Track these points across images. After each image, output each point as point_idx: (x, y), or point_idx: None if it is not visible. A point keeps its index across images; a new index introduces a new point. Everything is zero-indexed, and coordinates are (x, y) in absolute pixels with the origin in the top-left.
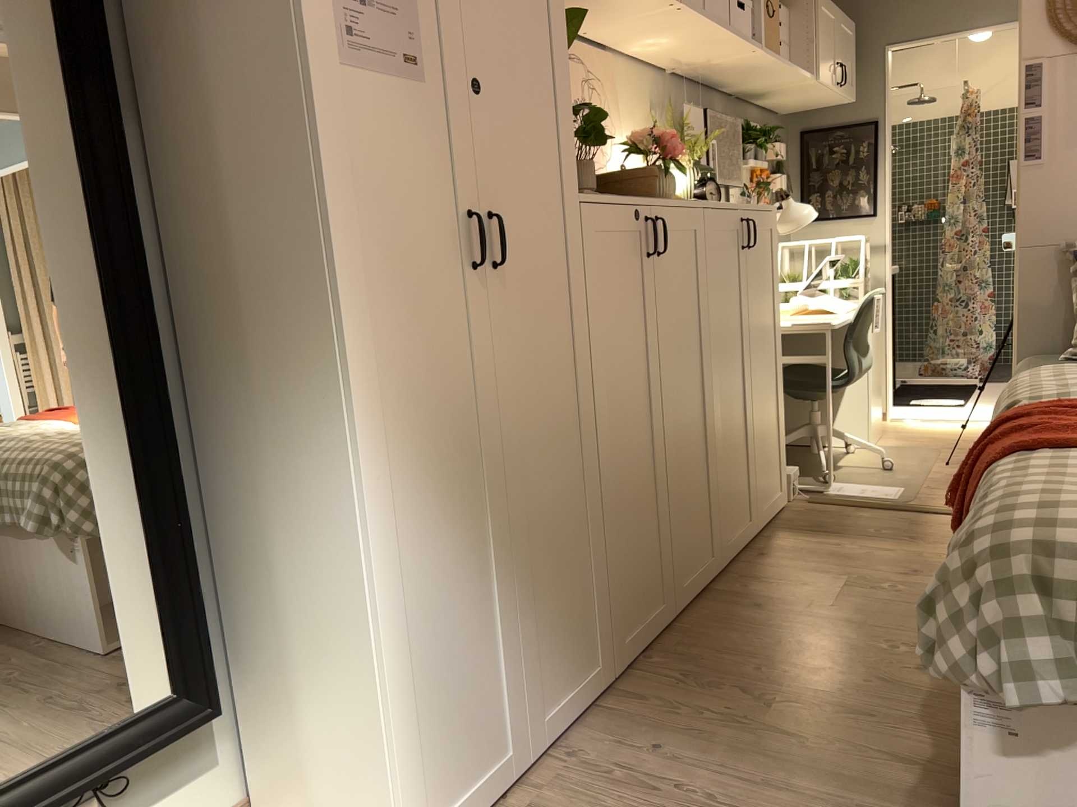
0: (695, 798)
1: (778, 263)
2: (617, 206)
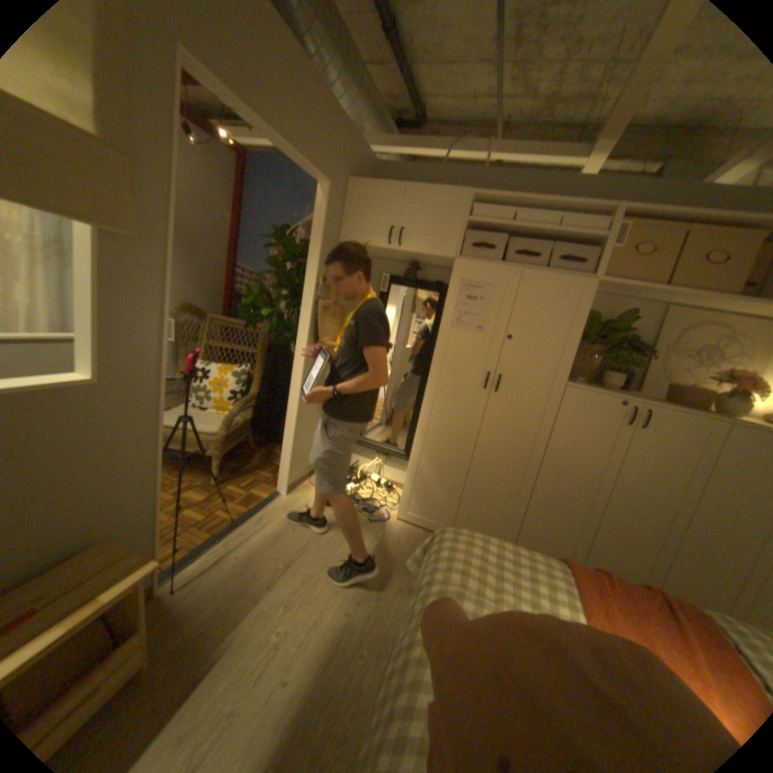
0: None
1: None
2: (604, 395)
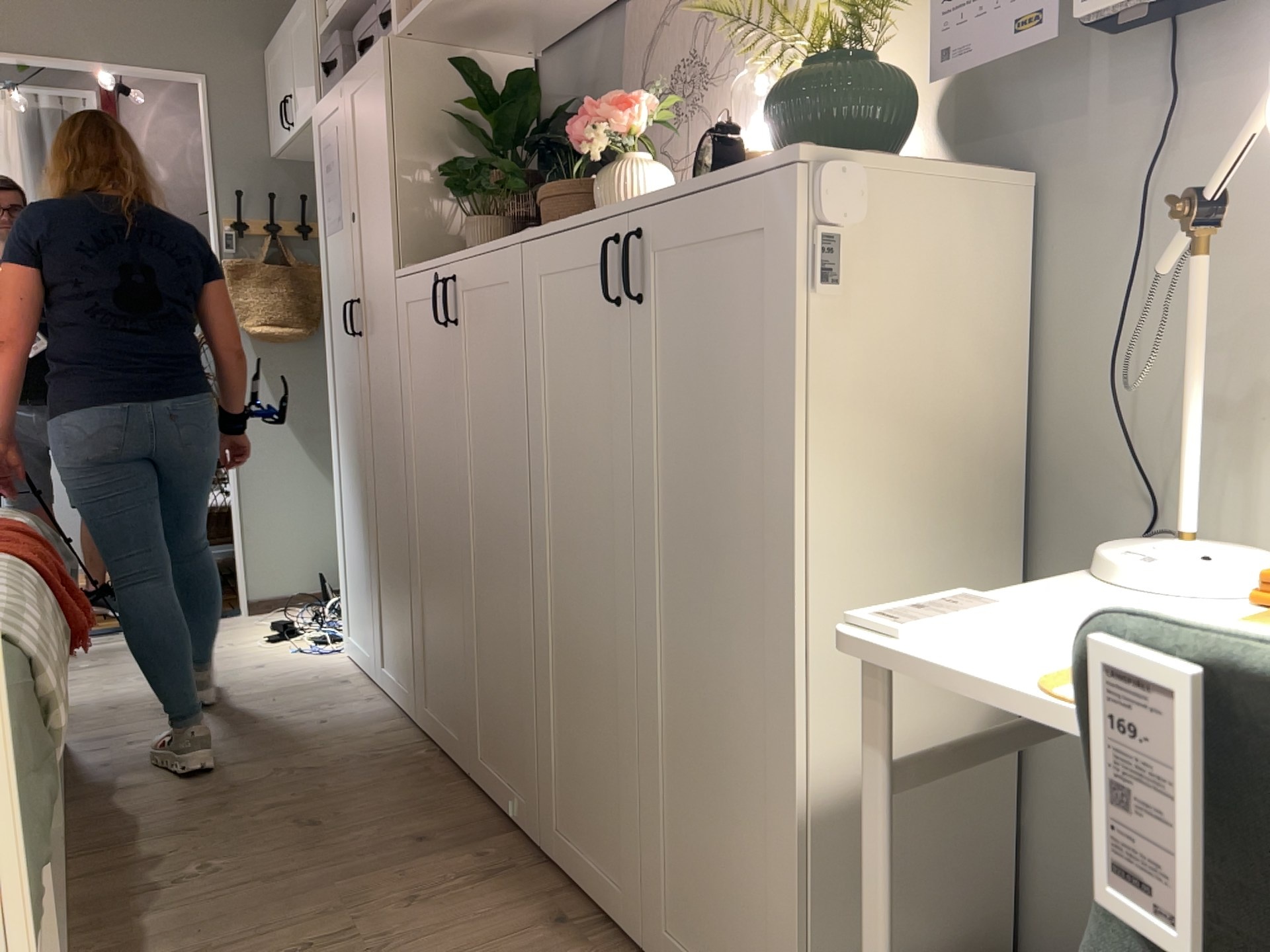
0: (265, 723)
1: (796, 344)
2: (418, 275)
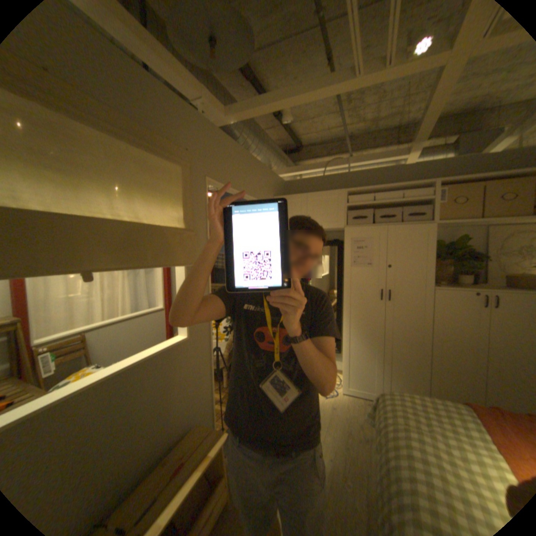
0: None
1: None
2: (461, 292)
